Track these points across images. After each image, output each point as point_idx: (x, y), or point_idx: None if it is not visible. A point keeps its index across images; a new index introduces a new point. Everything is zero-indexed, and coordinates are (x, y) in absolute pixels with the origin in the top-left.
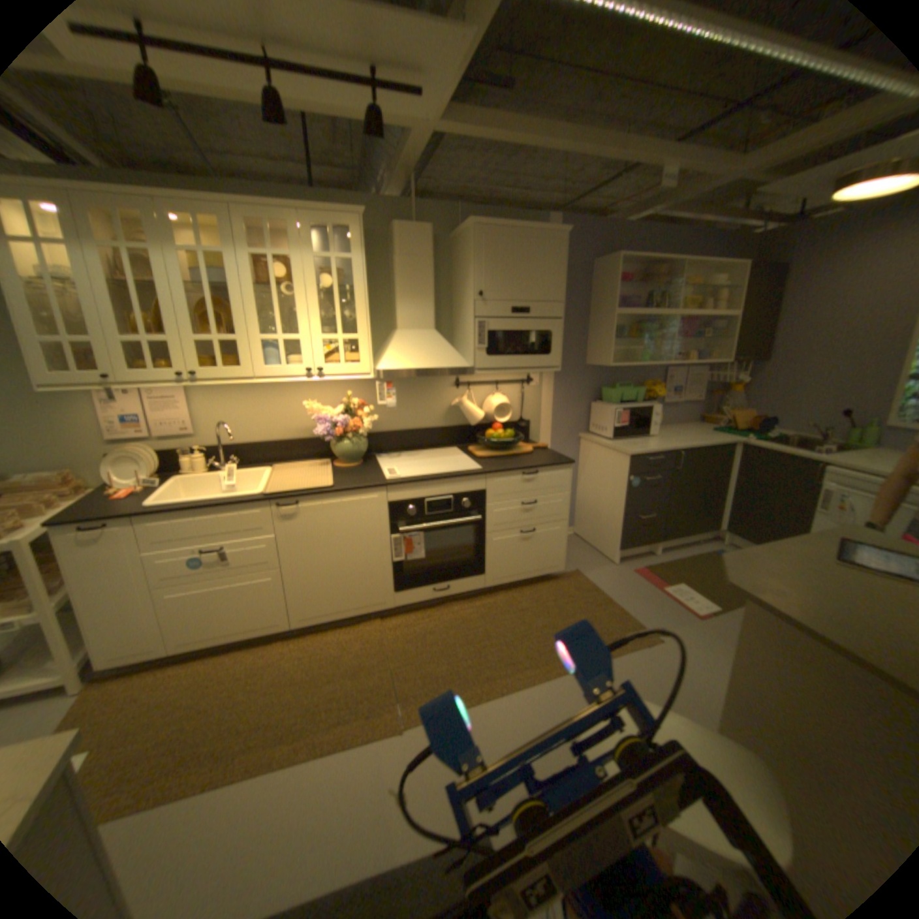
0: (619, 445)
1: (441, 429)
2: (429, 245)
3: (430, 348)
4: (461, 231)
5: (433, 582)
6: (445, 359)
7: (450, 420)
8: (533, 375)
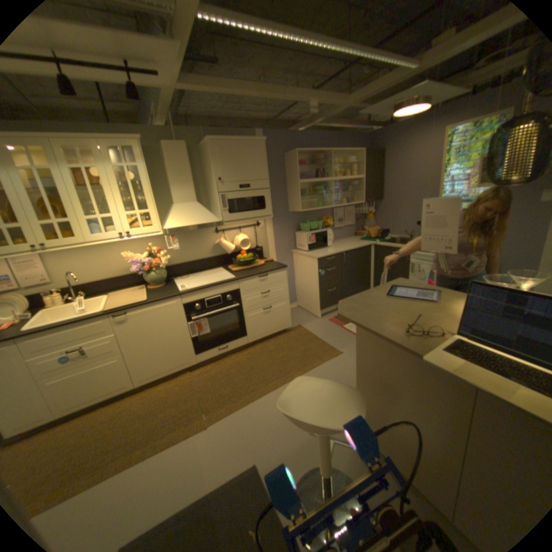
0: (312, 254)
1: (211, 258)
2: (185, 153)
3: (196, 213)
4: (203, 144)
5: (218, 345)
6: (205, 218)
7: (216, 253)
8: (260, 221)
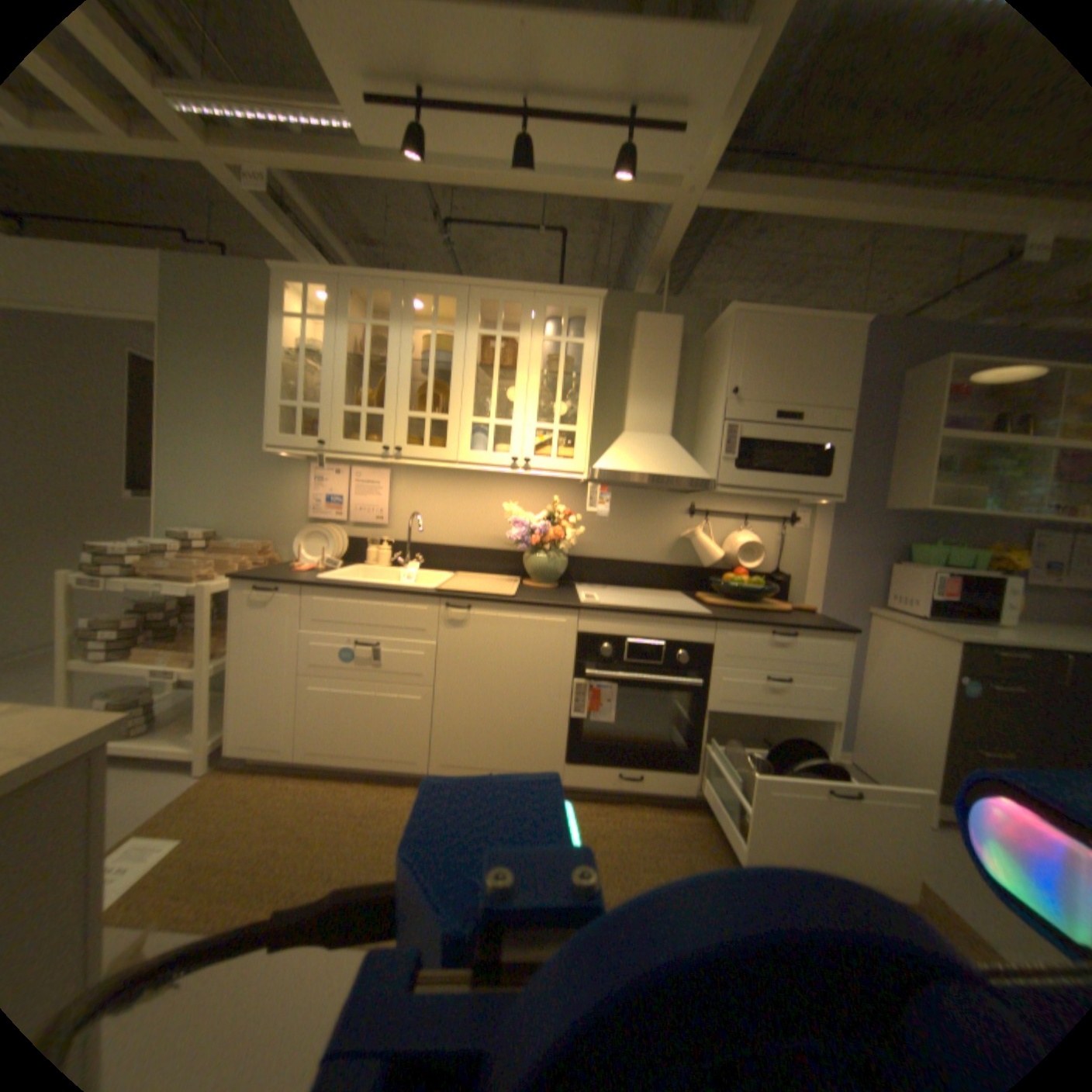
0: (940, 627)
1: (661, 565)
2: (674, 338)
3: (660, 453)
4: (716, 324)
5: (619, 764)
6: (676, 466)
7: (674, 556)
8: (800, 513)
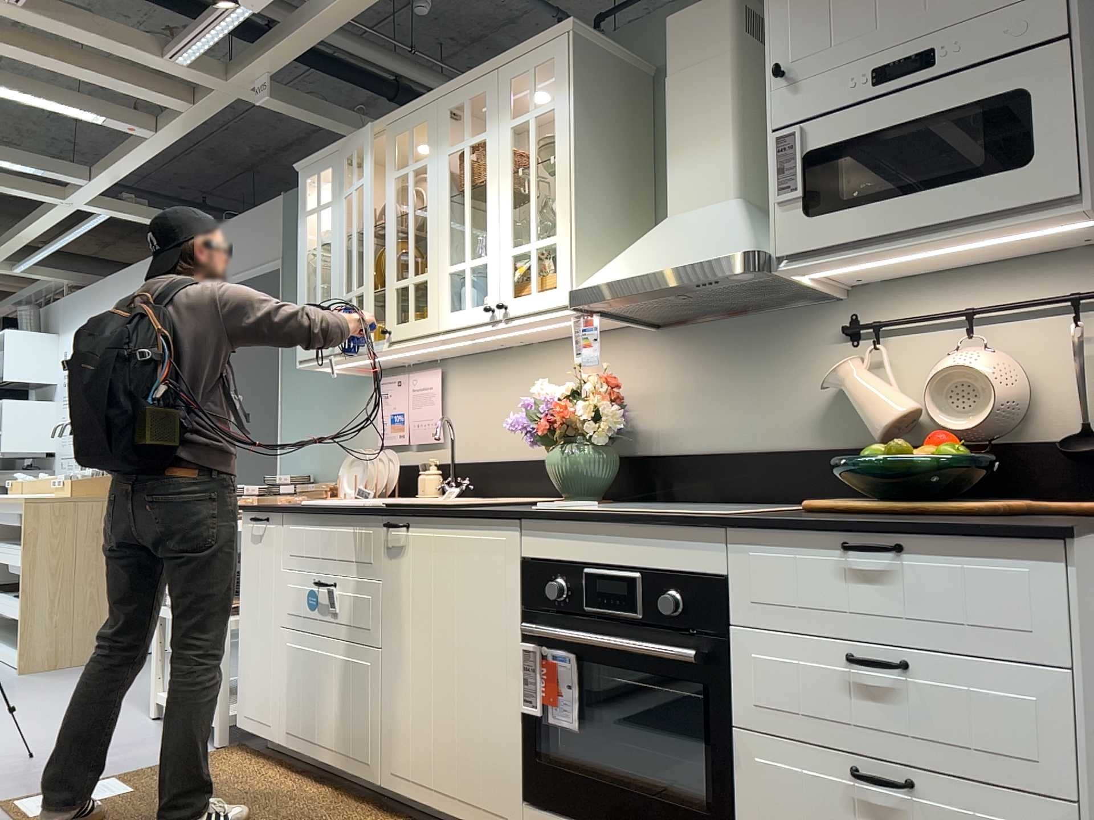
0: None
1: (809, 450)
2: (722, 29)
3: (694, 232)
4: None
5: (600, 819)
6: (705, 245)
7: (835, 428)
8: None
